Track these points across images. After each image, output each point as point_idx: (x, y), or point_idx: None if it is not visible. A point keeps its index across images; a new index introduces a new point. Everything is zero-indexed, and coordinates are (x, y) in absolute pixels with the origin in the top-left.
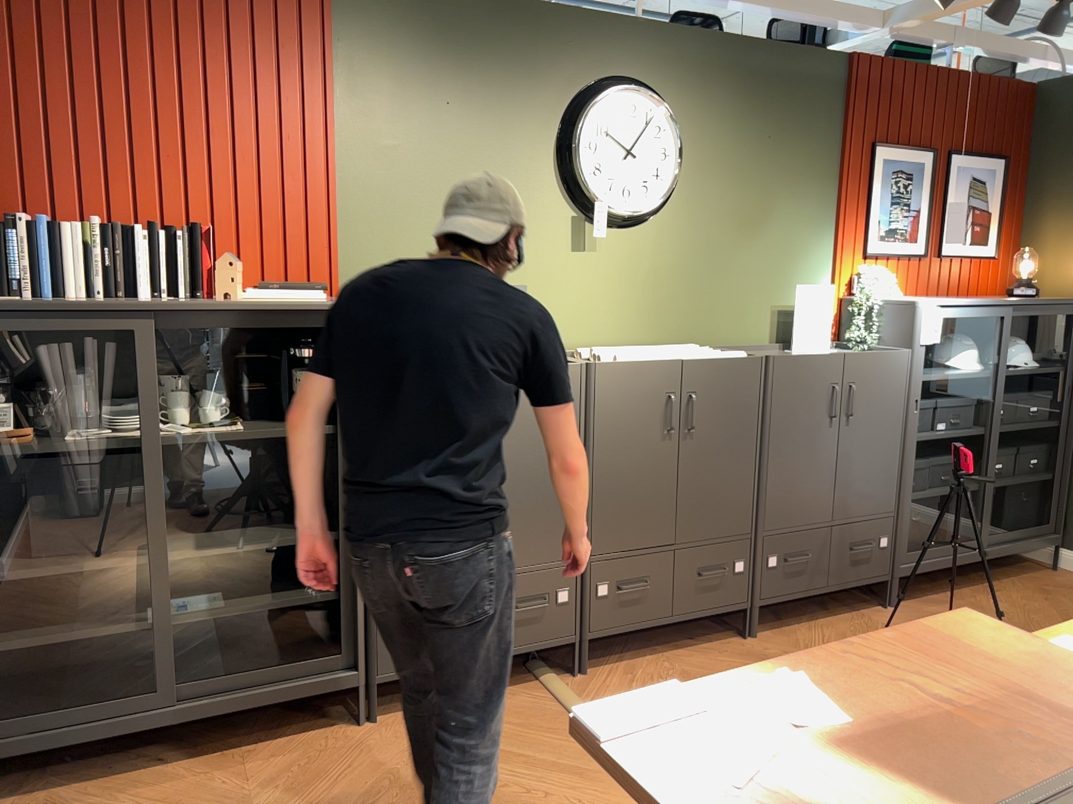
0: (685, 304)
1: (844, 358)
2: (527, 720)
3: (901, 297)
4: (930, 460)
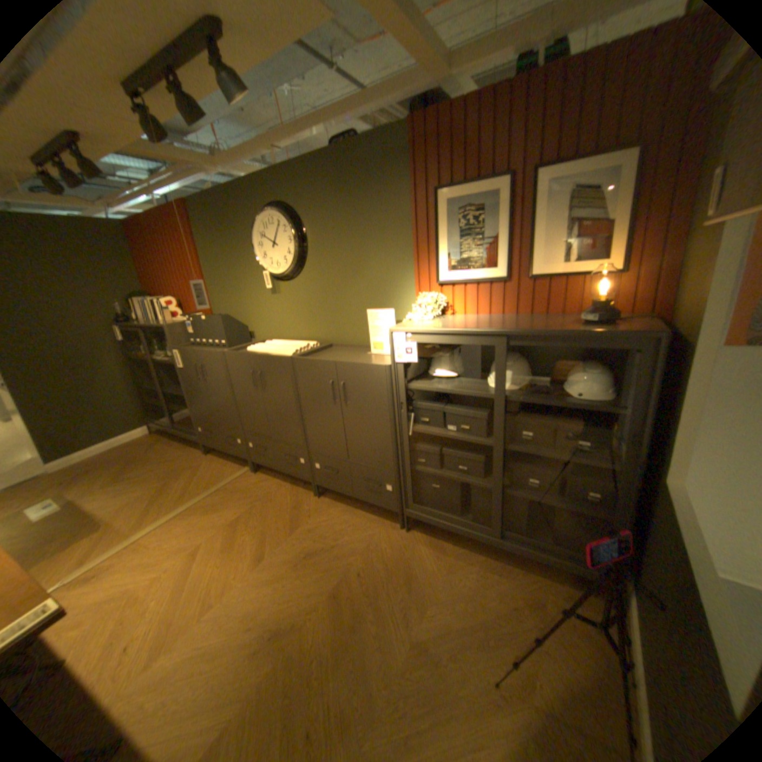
0: (324, 320)
1: (335, 364)
2: (216, 477)
3: (478, 316)
4: (441, 450)
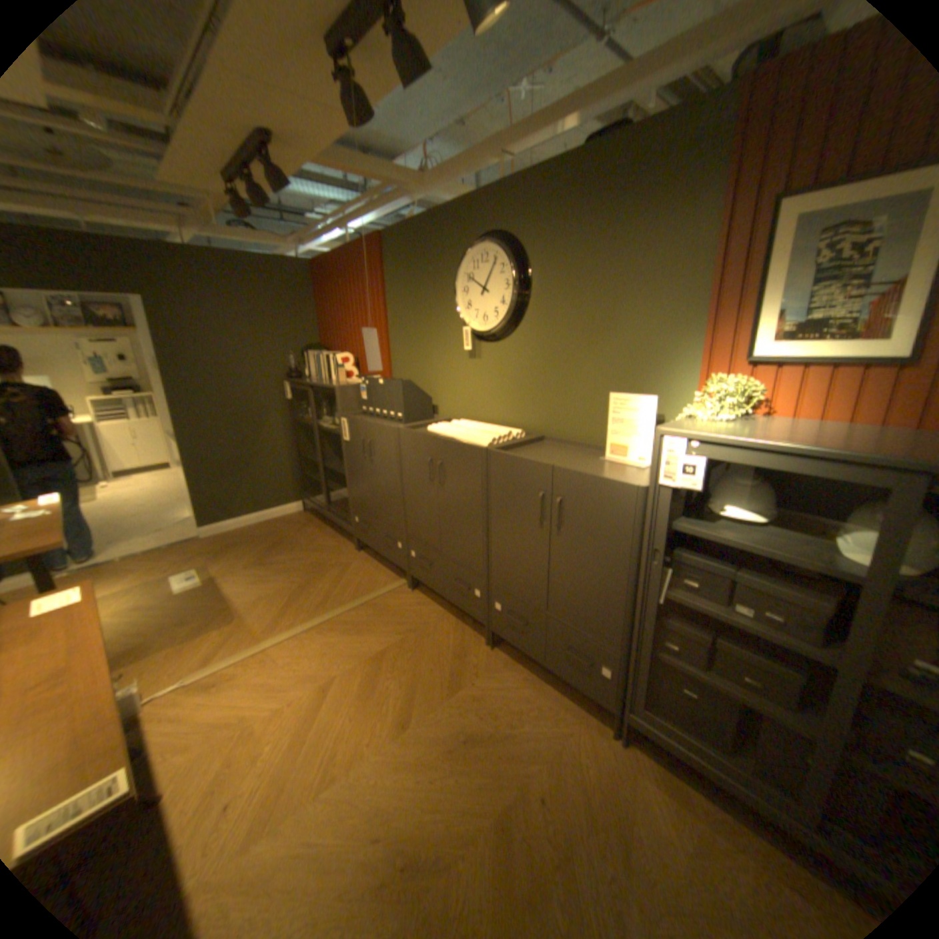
0: (536, 400)
1: (551, 470)
2: (365, 583)
3: (825, 423)
4: (713, 641)
